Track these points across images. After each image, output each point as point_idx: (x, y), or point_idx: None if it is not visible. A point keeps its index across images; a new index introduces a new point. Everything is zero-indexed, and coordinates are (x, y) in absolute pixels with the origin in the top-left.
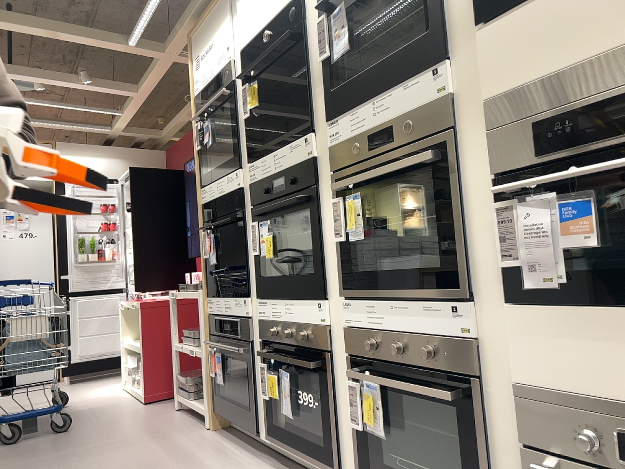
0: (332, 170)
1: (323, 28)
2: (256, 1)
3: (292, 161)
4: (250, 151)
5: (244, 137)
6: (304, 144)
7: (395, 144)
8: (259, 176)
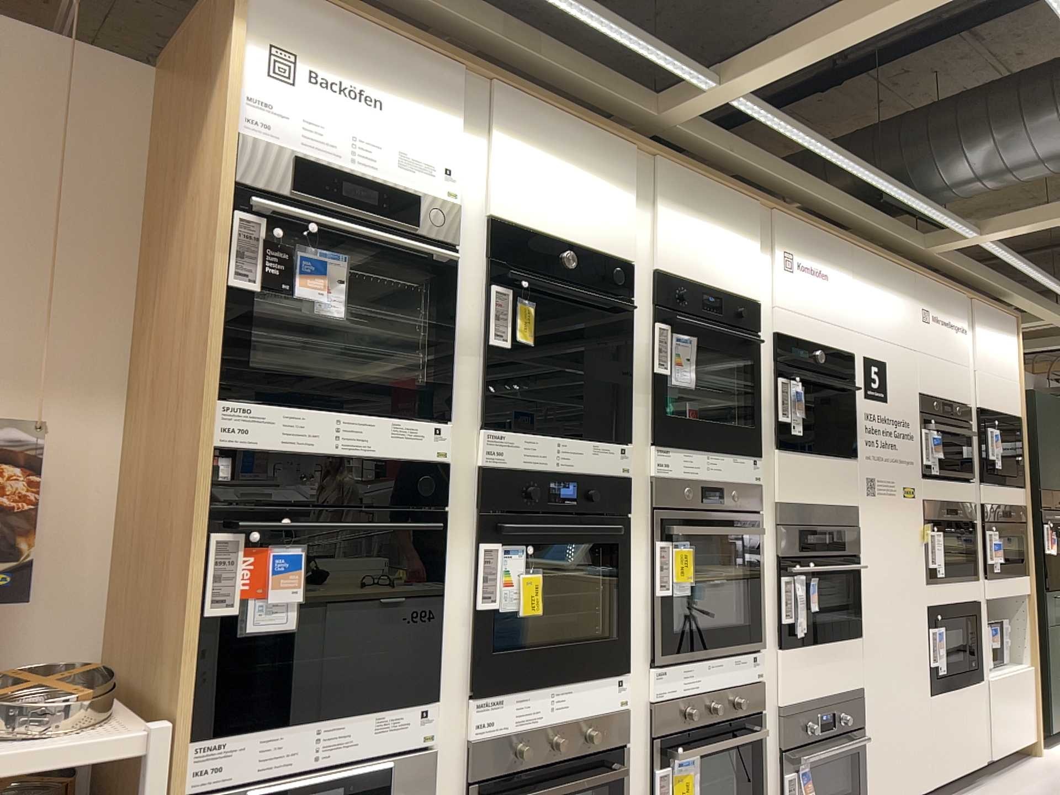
0: (647, 502)
1: (661, 342)
2: (550, 191)
3: (594, 467)
4: (487, 406)
5: (470, 370)
6: (617, 454)
7: (715, 503)
8: (516, 462)
